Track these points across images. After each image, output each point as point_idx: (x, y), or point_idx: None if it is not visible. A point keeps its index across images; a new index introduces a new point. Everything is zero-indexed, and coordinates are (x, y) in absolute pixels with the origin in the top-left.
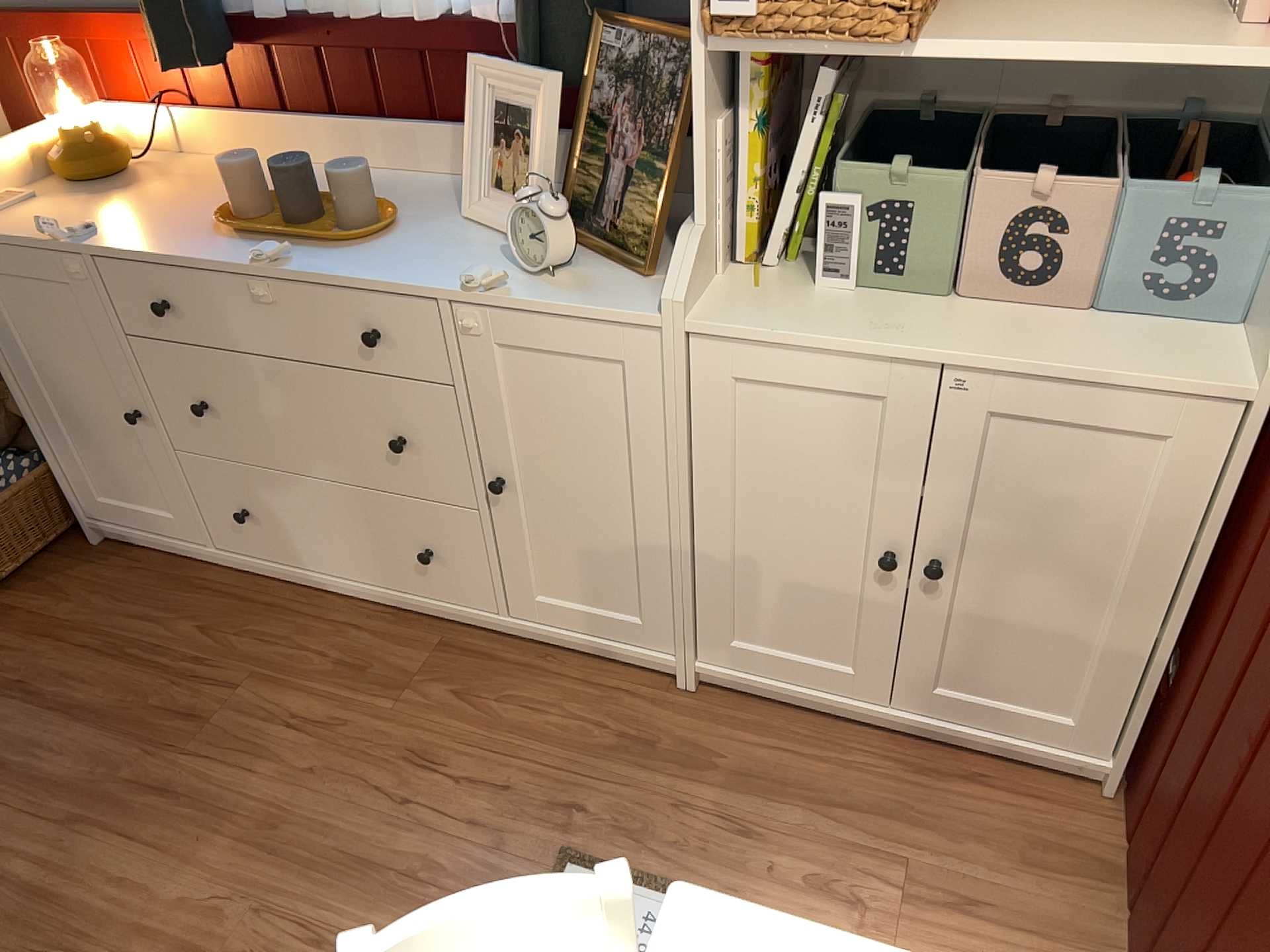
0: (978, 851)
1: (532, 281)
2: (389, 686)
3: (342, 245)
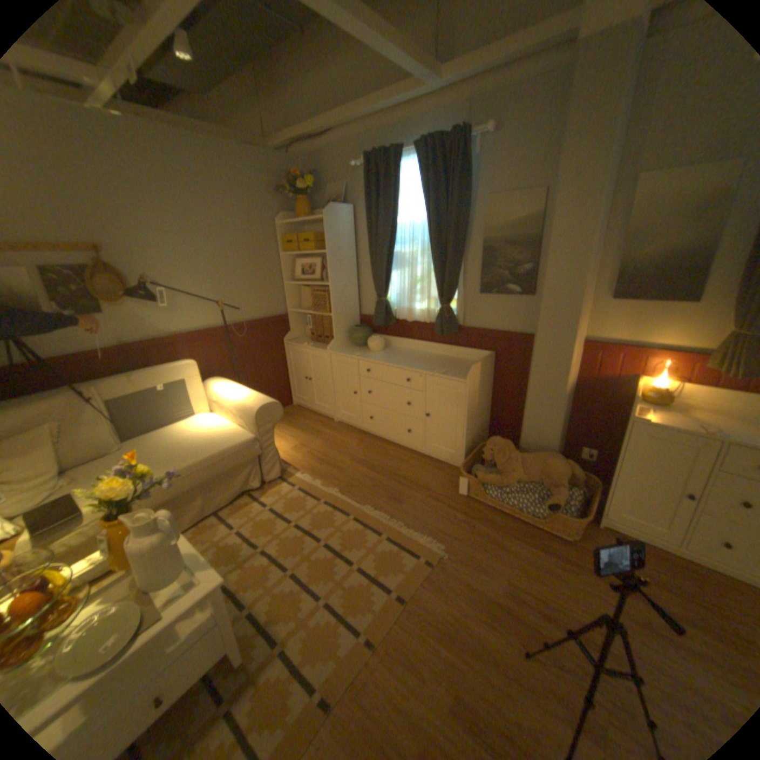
0: None
1: None
2: None
3: None
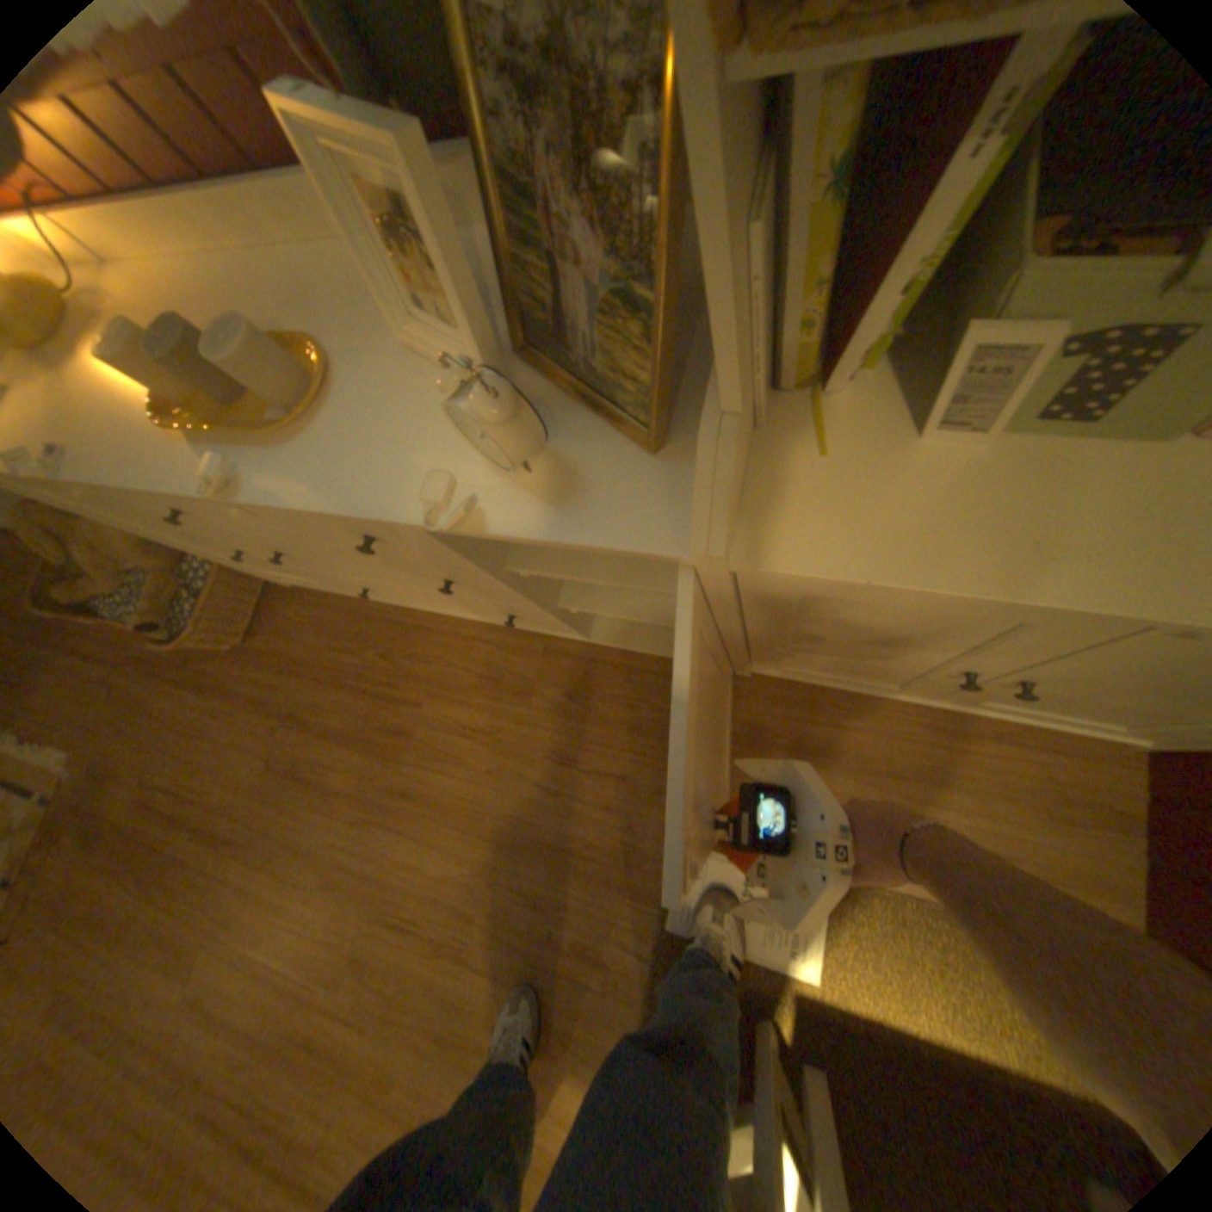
0: (1012, 820)
1: (501, 489)
2: (516, 700)
3: (272, 431)
